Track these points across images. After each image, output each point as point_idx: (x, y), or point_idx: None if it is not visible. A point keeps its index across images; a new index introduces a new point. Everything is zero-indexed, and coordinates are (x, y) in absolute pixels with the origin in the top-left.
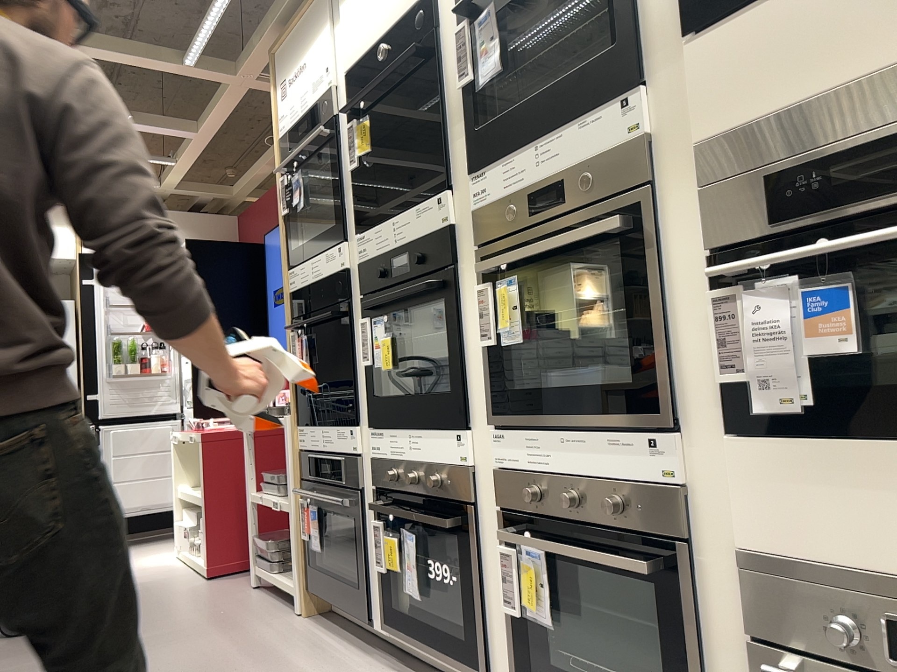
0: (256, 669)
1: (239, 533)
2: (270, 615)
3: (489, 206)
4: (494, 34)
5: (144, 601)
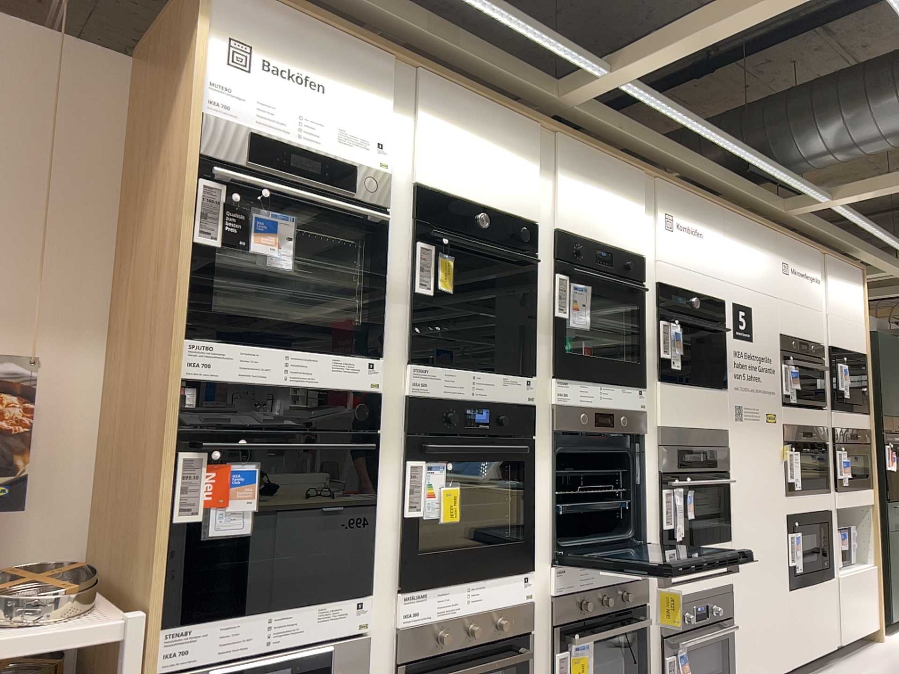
0: None
1: None
2: None
3: (562, 405)
4: (583, 306)
5: None
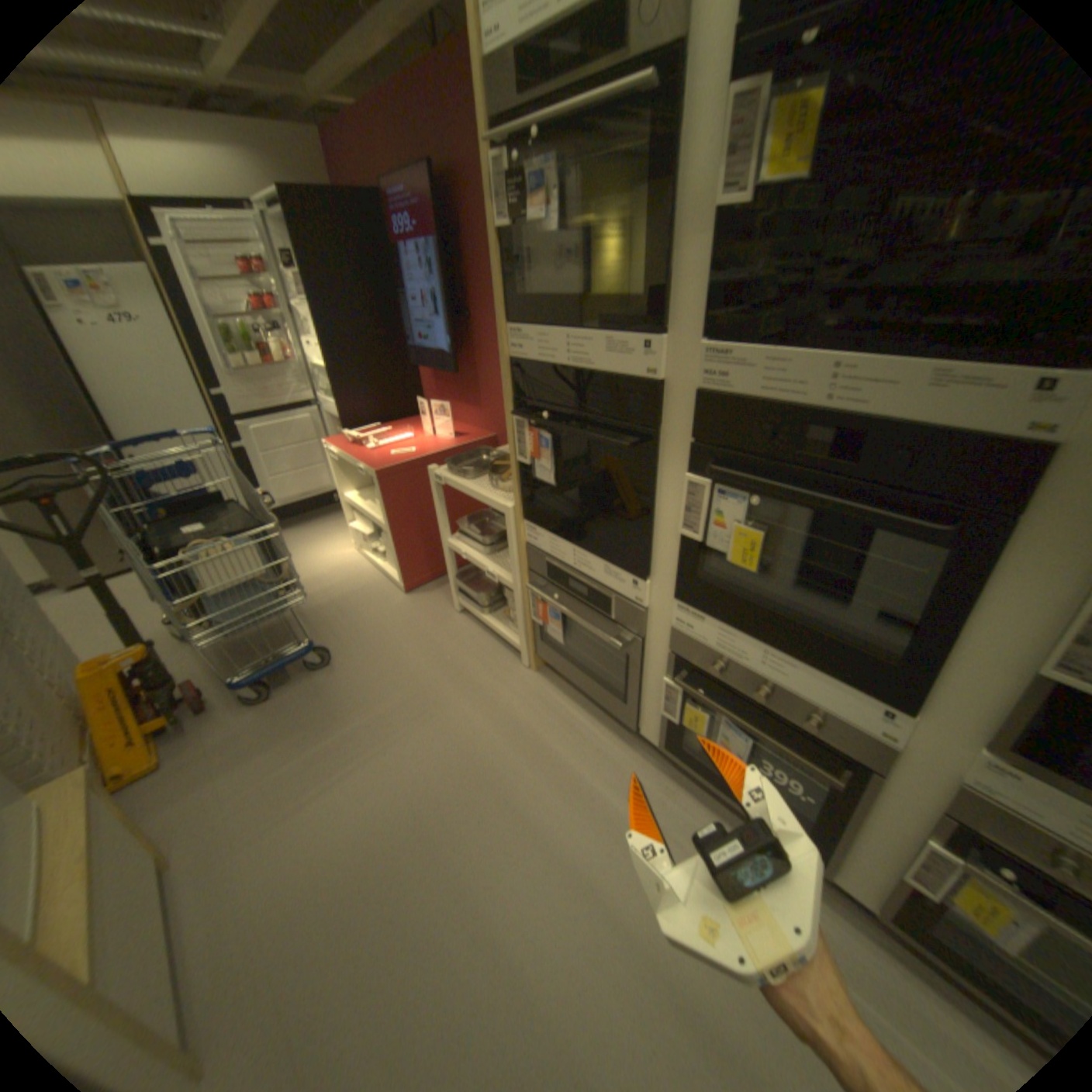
0: (535, 773)
1: (427, 553)
2: (499, 665)
3: None
4: None
5: (363, 635)
